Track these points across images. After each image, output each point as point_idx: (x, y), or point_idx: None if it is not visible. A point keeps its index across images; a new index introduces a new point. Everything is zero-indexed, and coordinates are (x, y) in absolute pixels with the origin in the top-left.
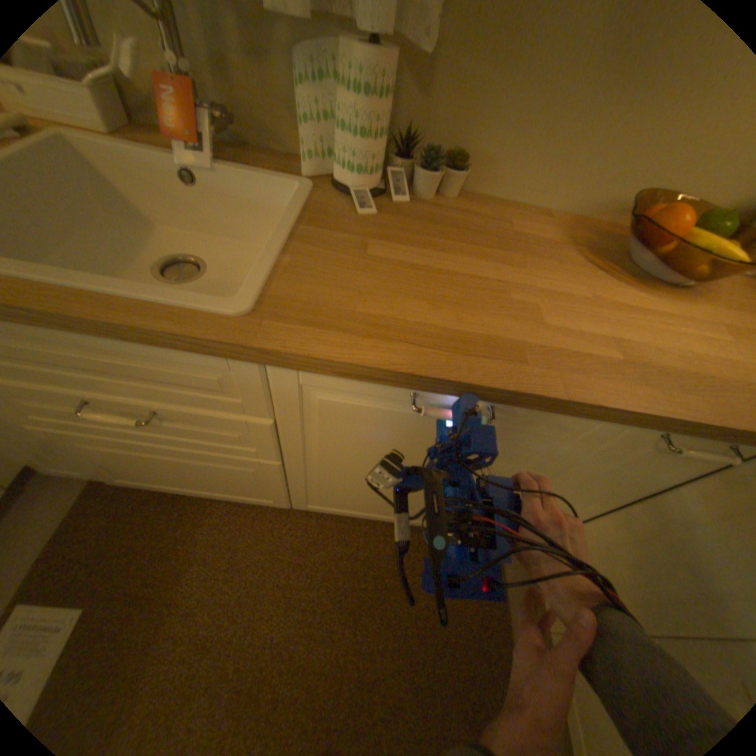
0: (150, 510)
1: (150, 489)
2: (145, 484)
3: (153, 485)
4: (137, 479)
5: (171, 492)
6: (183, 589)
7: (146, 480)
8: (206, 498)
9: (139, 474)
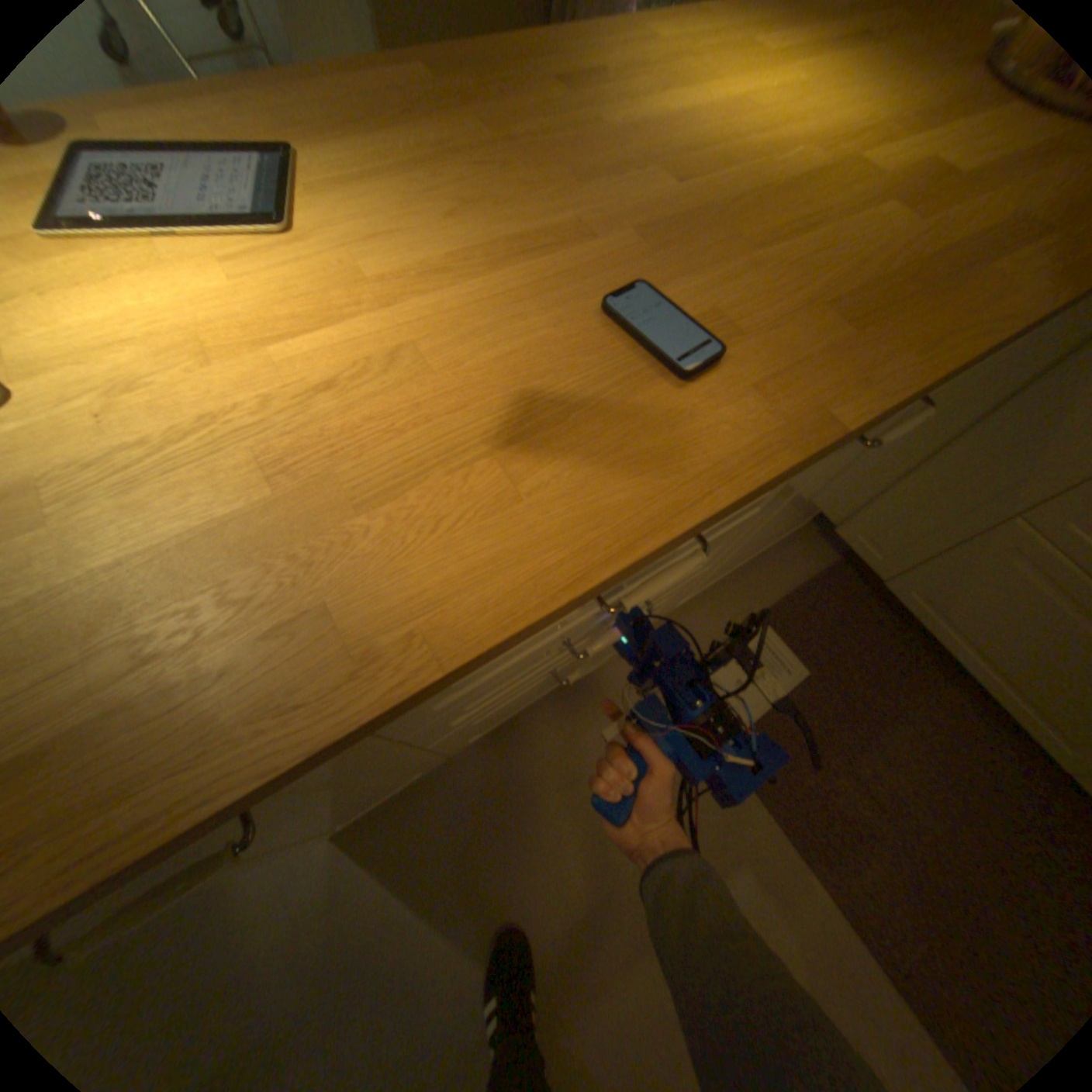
0: (887, 635)
1: (935, 626)
2: (950, 621)
3: (960, 629)
4: (967, 615)
5: (955, 646)
6: (898, 739)
7: (975, 623)
8: (978, 681)
9: (994, 617)
